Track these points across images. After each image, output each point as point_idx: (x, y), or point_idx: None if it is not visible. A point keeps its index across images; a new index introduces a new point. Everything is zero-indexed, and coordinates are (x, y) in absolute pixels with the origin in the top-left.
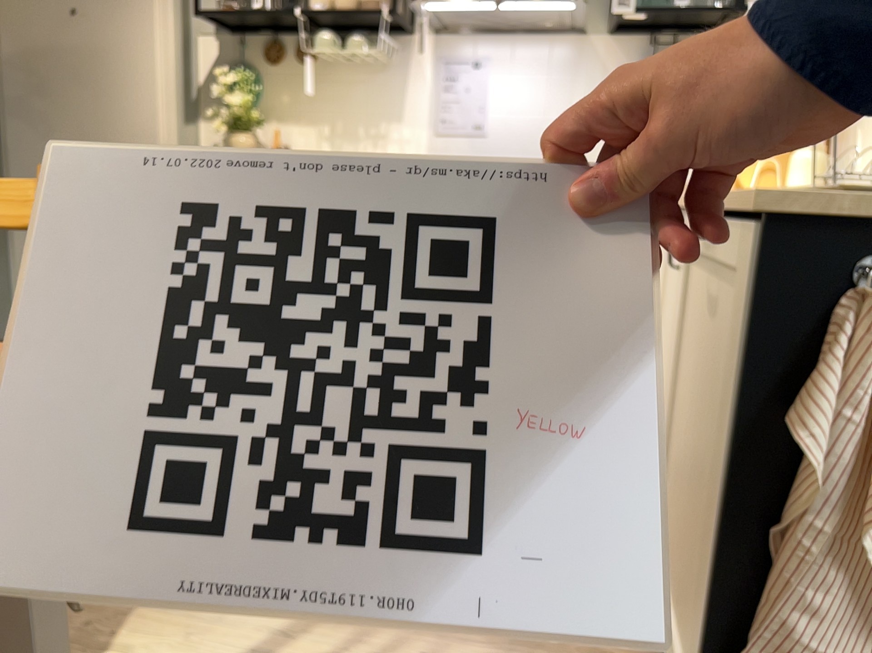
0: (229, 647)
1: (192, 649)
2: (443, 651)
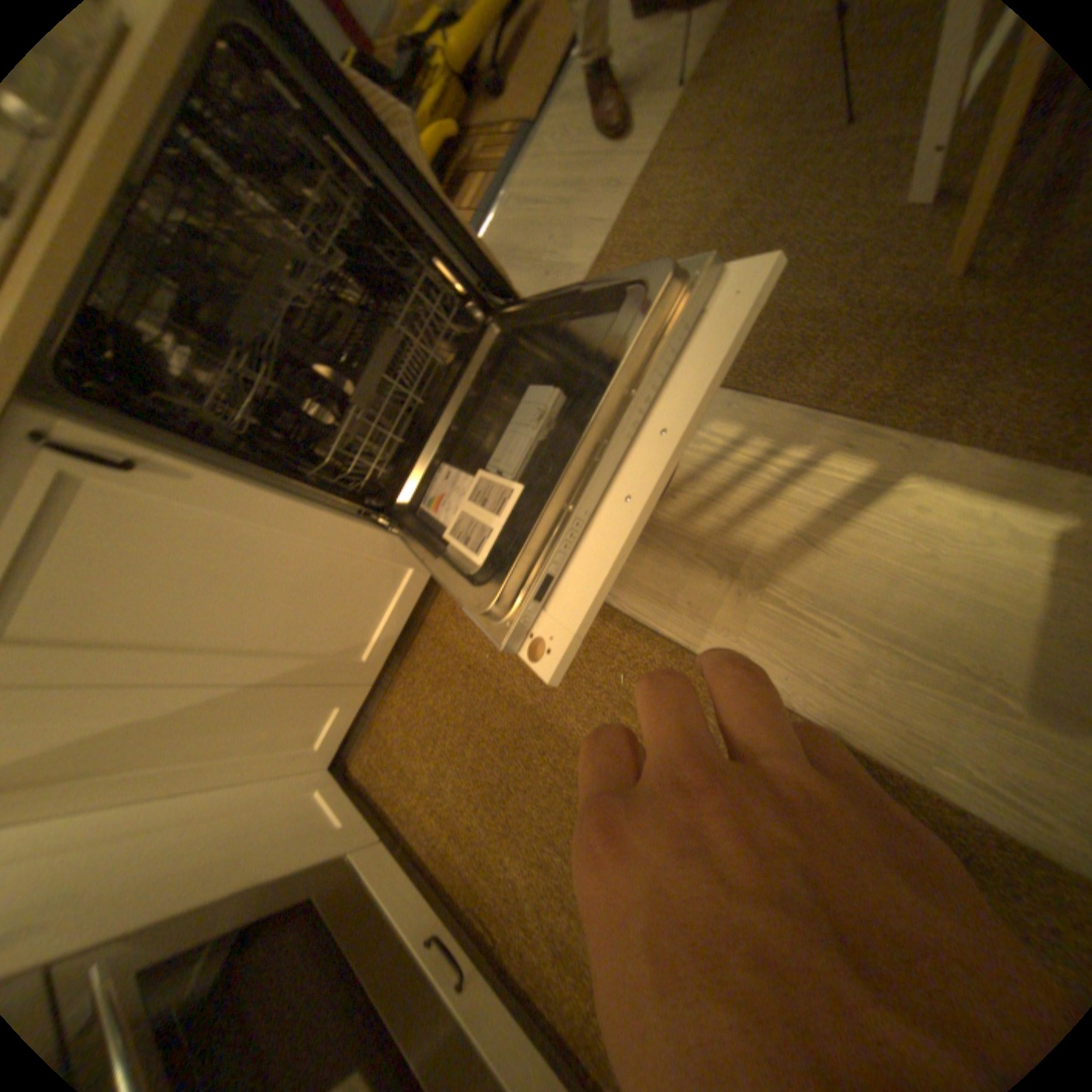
0: (886, 540)
1: (936, 541)
2: (661, 507)
